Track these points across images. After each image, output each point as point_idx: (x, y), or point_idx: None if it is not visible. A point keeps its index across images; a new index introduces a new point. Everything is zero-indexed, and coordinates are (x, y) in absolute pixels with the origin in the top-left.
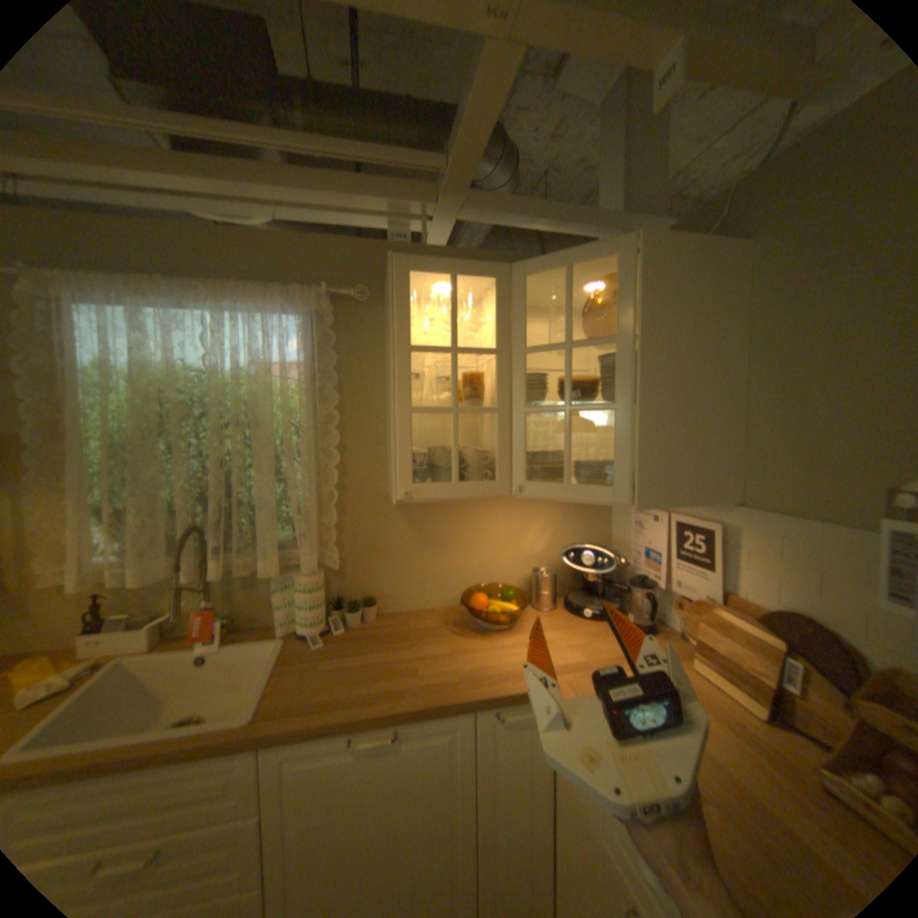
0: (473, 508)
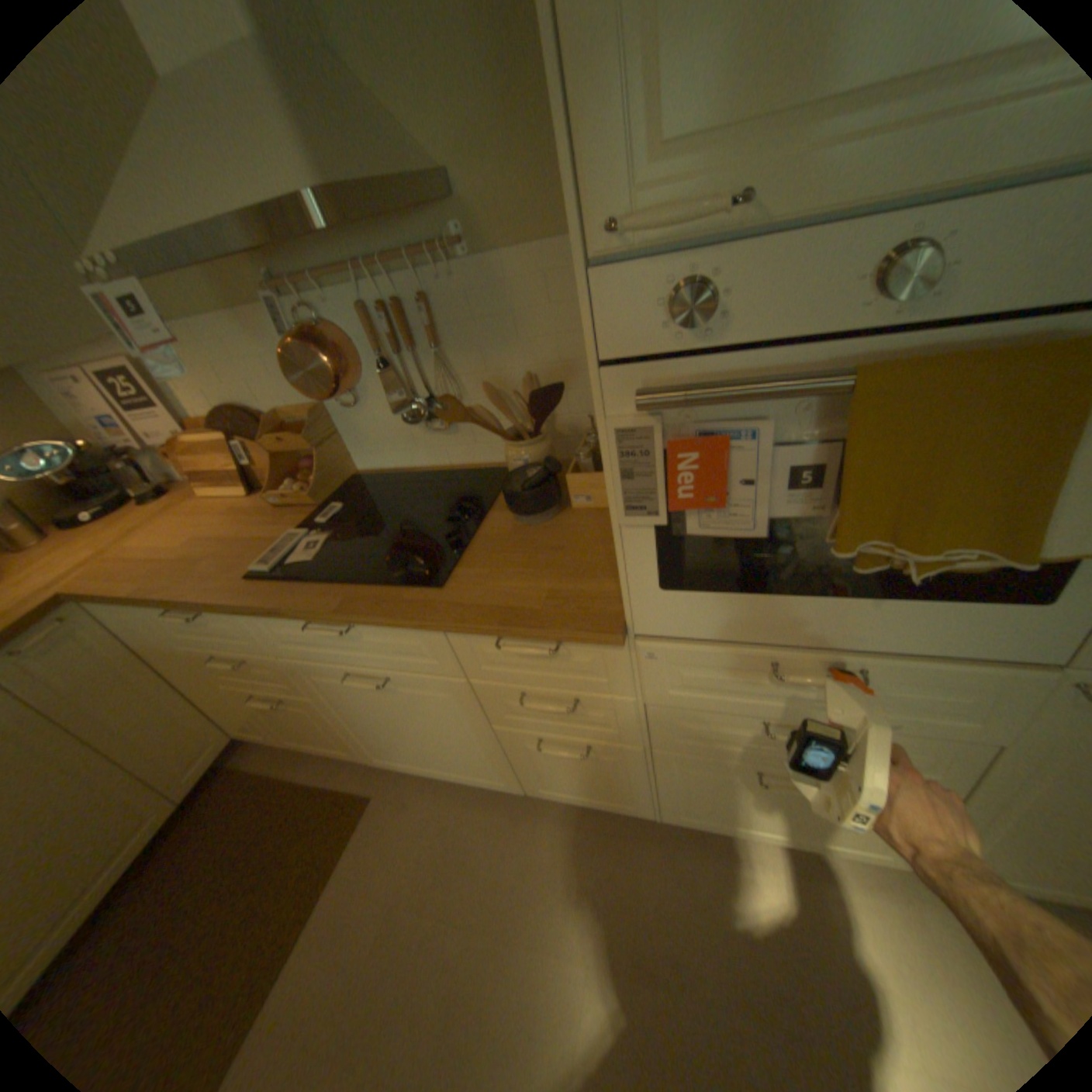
0: None
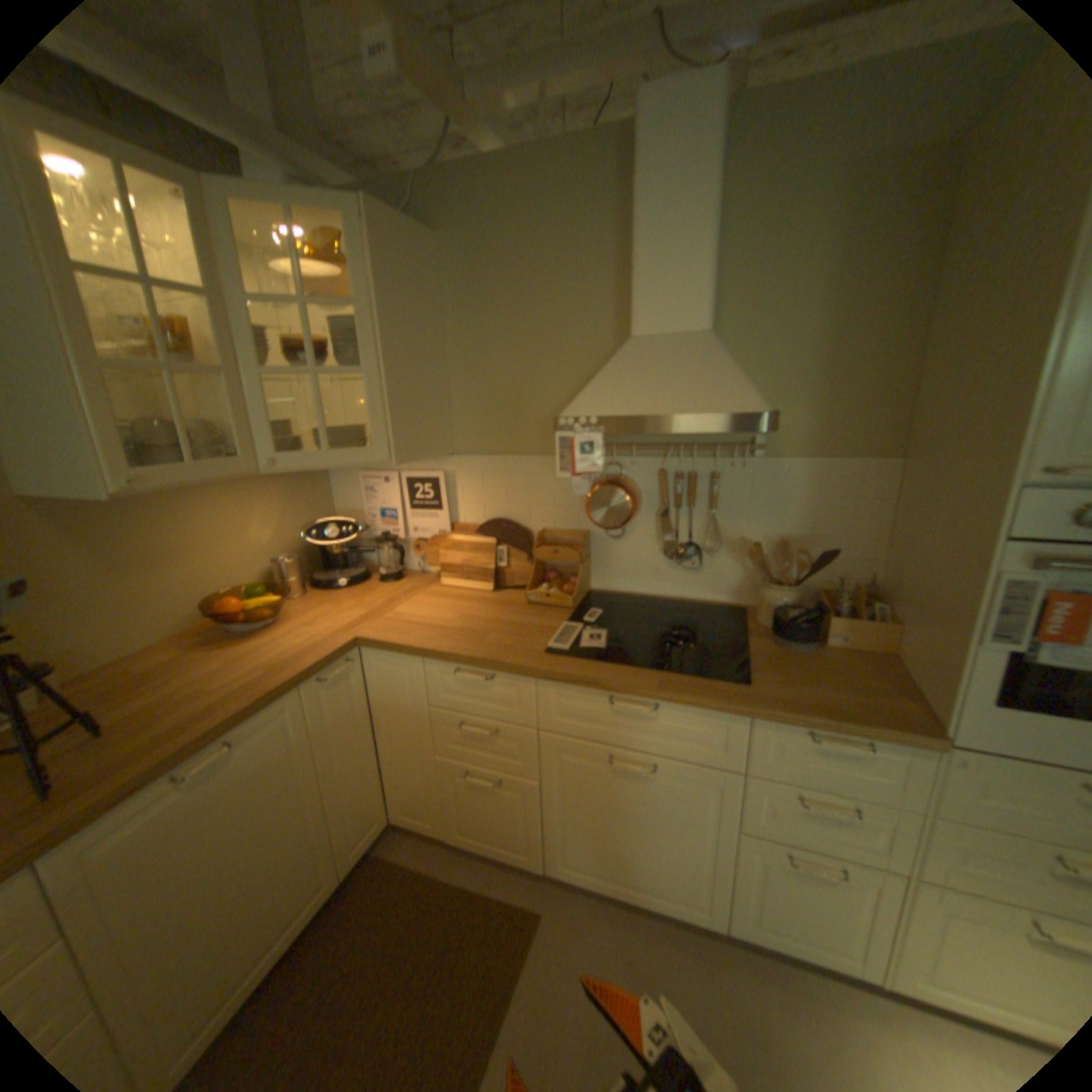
0: (174, 506)
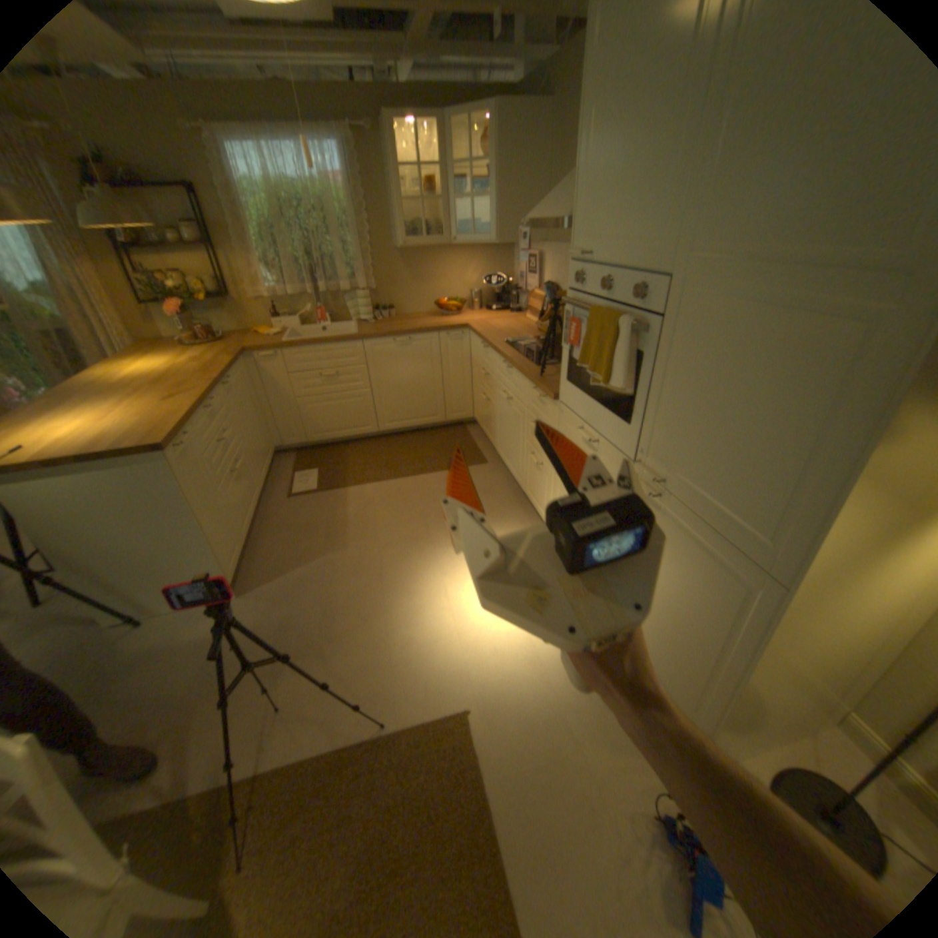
0: (437, 258)
